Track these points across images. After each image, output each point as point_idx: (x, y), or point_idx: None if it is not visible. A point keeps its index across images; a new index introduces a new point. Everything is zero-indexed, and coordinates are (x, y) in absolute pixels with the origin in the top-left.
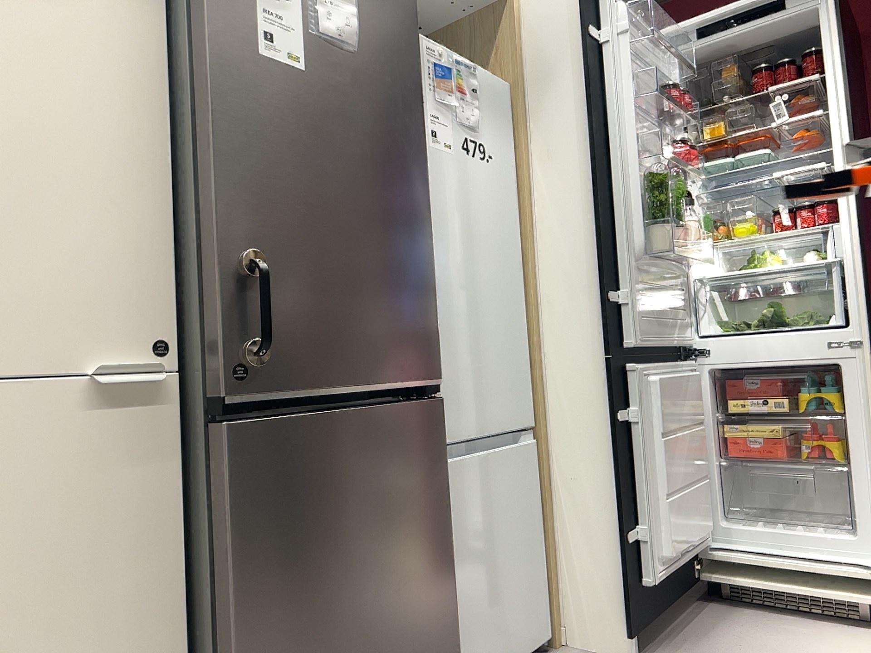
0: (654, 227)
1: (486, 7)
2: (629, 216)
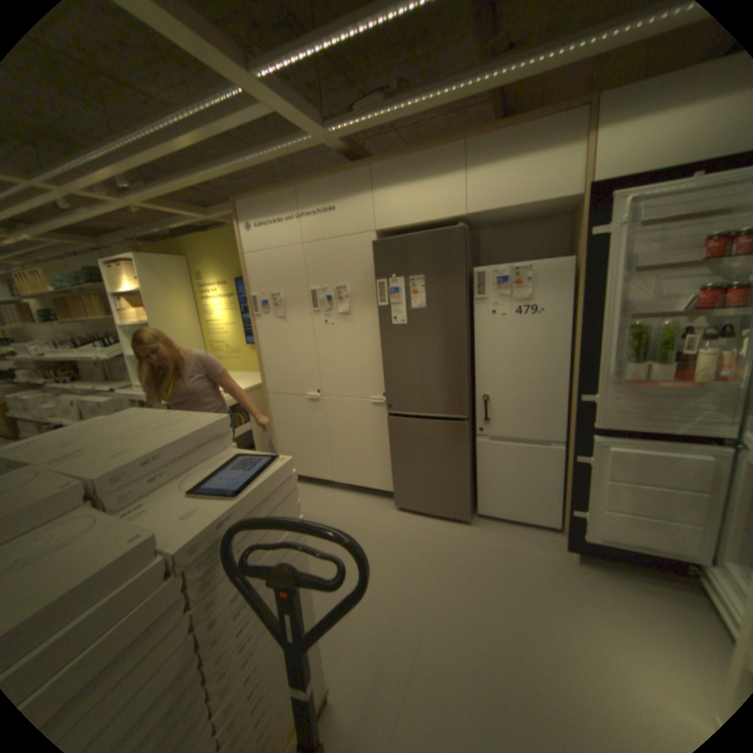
0: (634, 361)
1: (582, 198)
2: (607, 354)
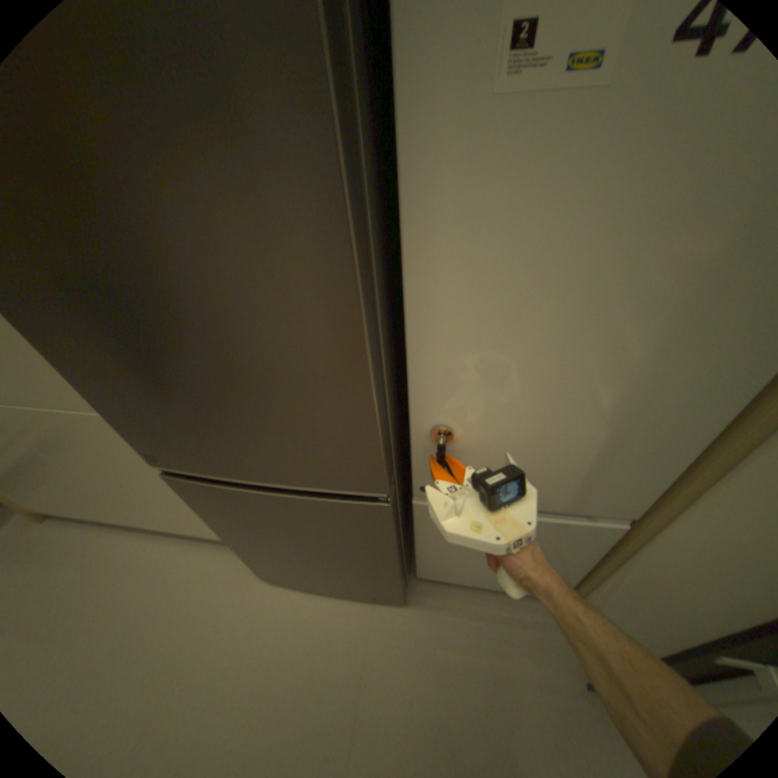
0: None
1: None
2: None
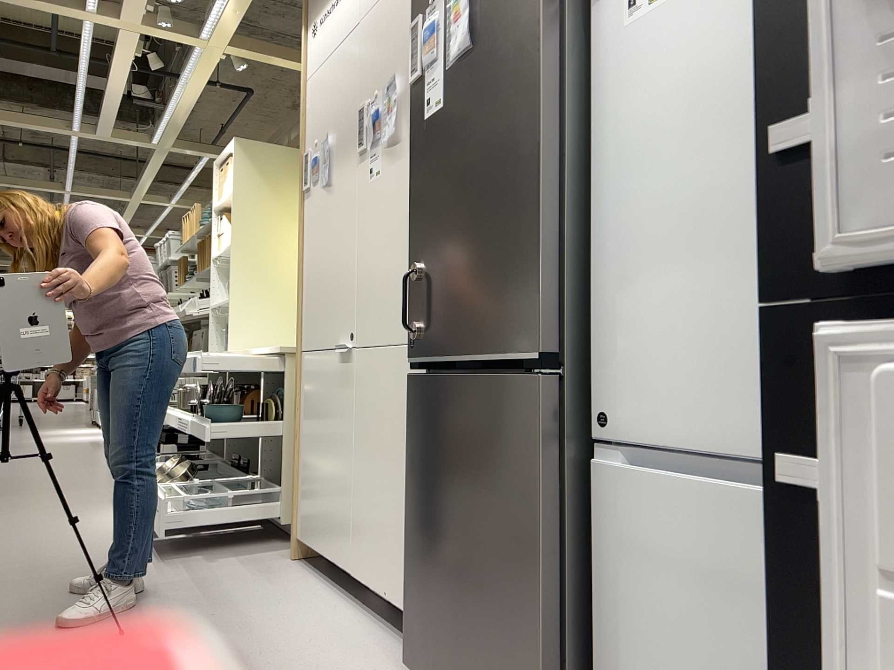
0: None
1: None
2: None
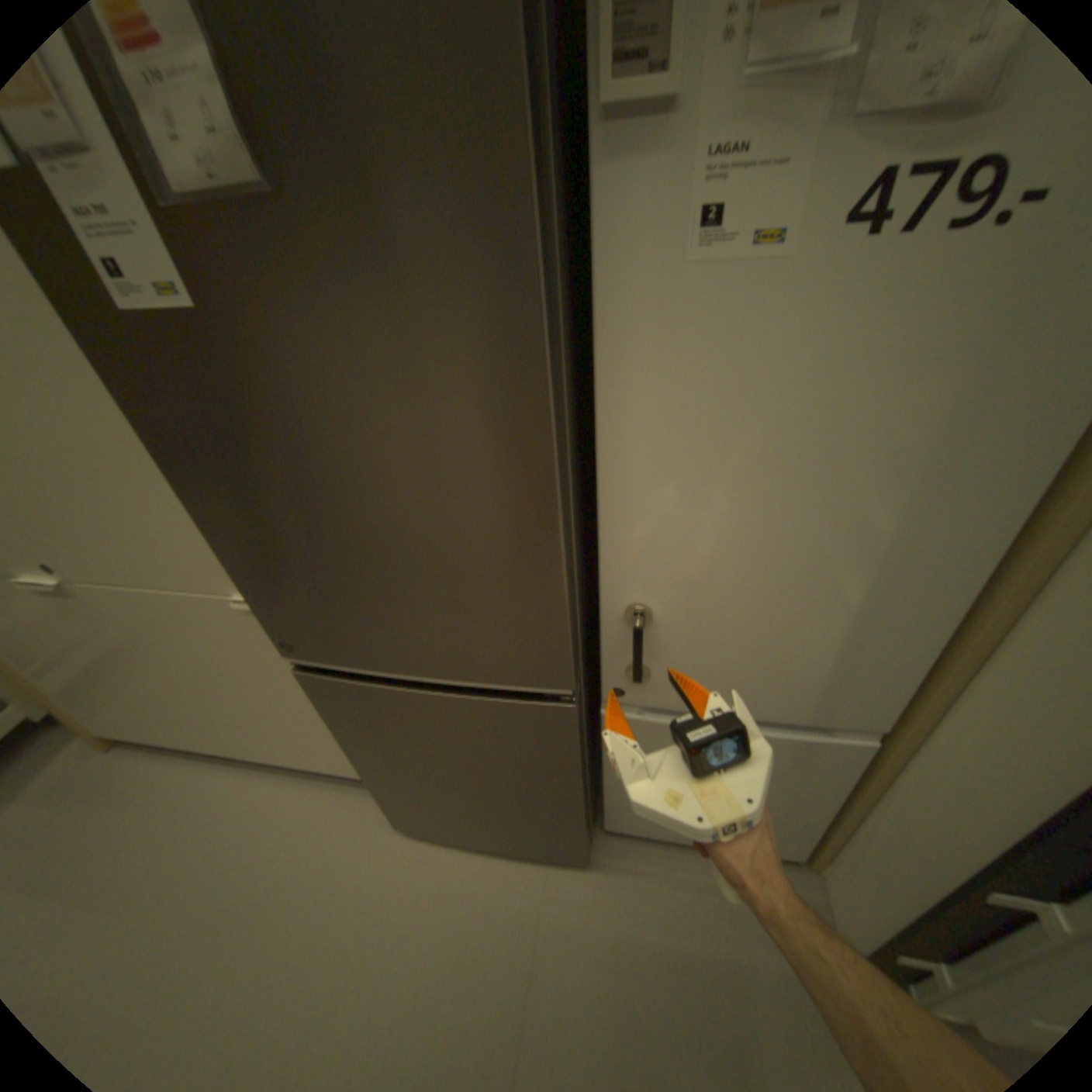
0: None
1: None
2: None
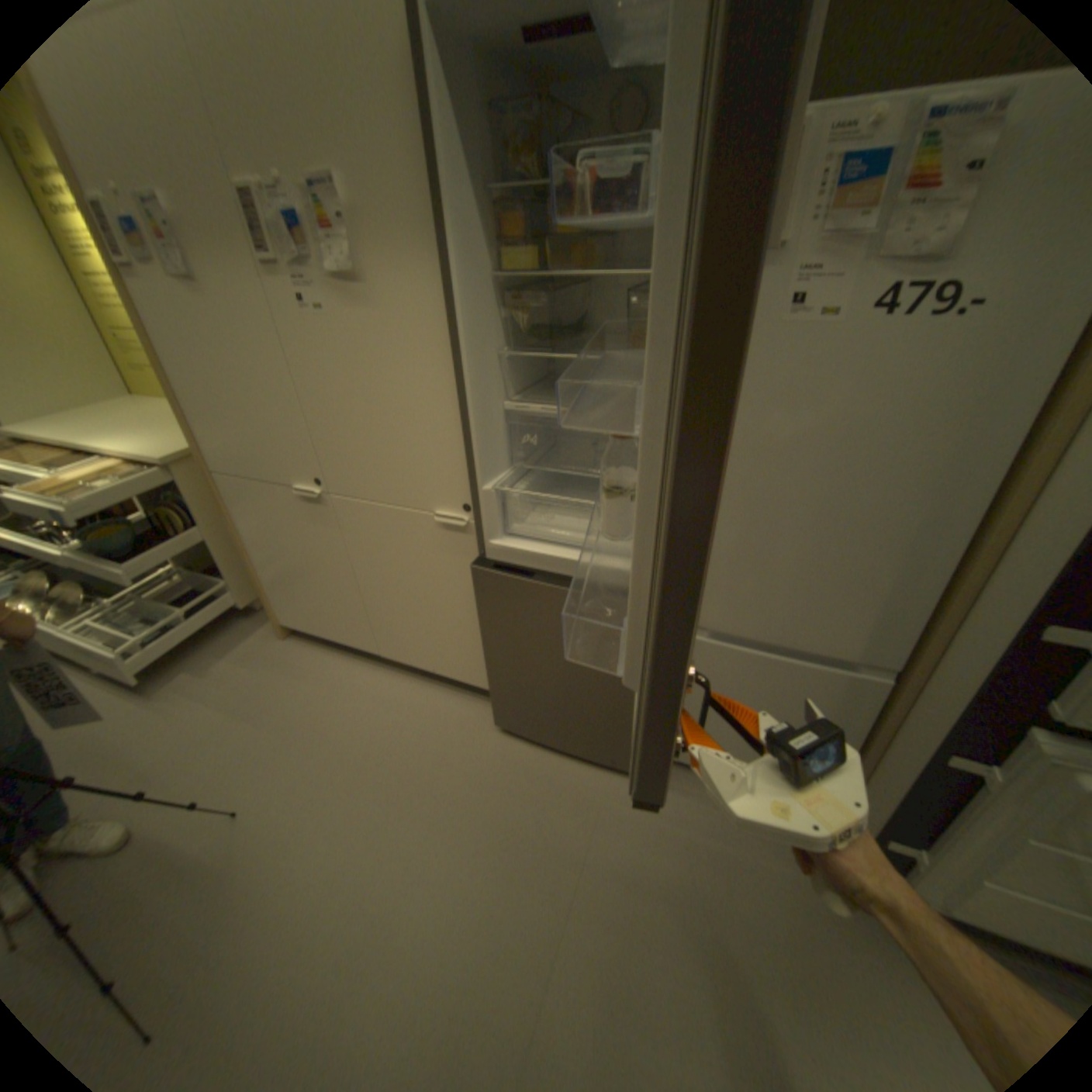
0: None
1: None
2: None
